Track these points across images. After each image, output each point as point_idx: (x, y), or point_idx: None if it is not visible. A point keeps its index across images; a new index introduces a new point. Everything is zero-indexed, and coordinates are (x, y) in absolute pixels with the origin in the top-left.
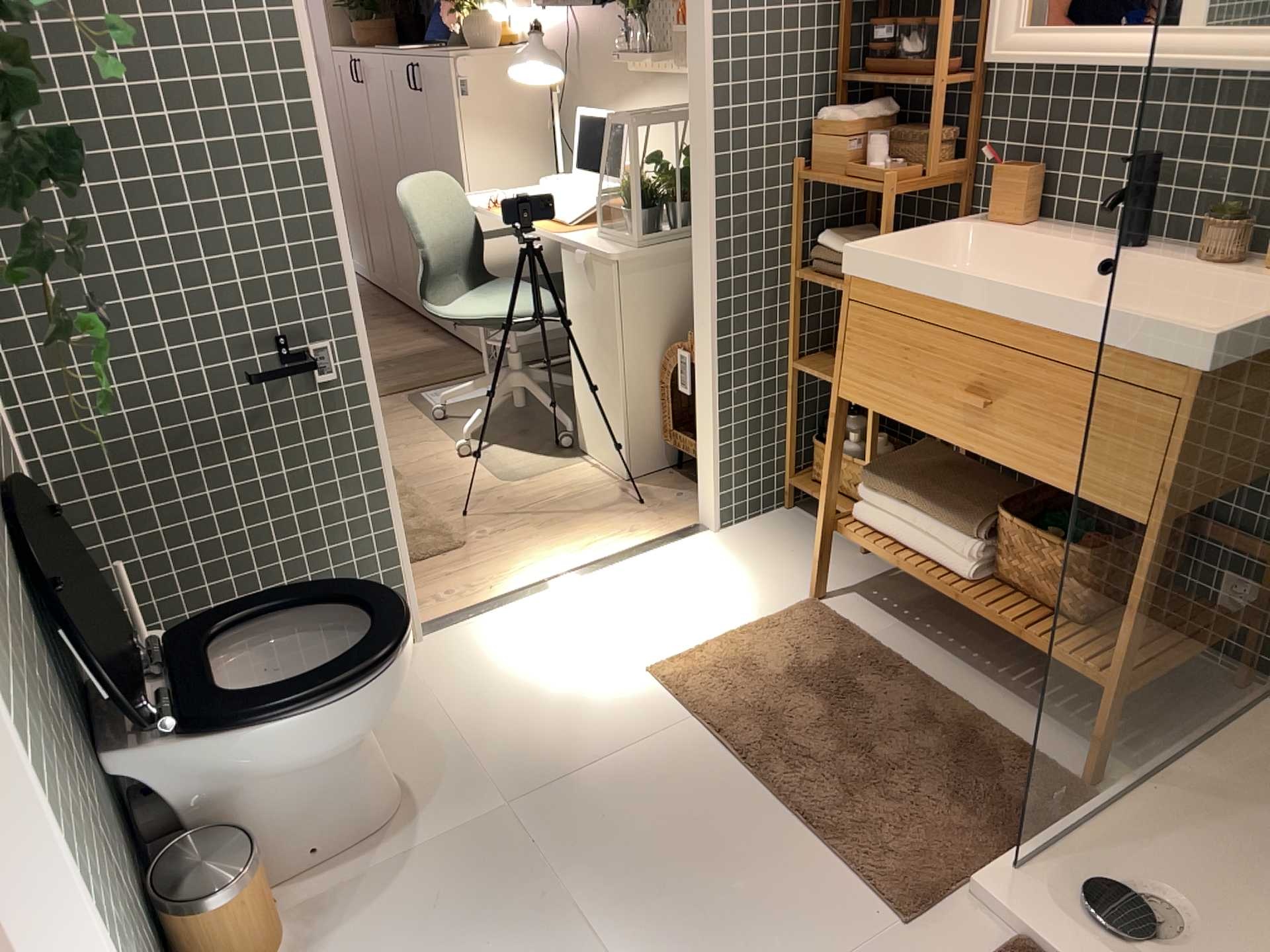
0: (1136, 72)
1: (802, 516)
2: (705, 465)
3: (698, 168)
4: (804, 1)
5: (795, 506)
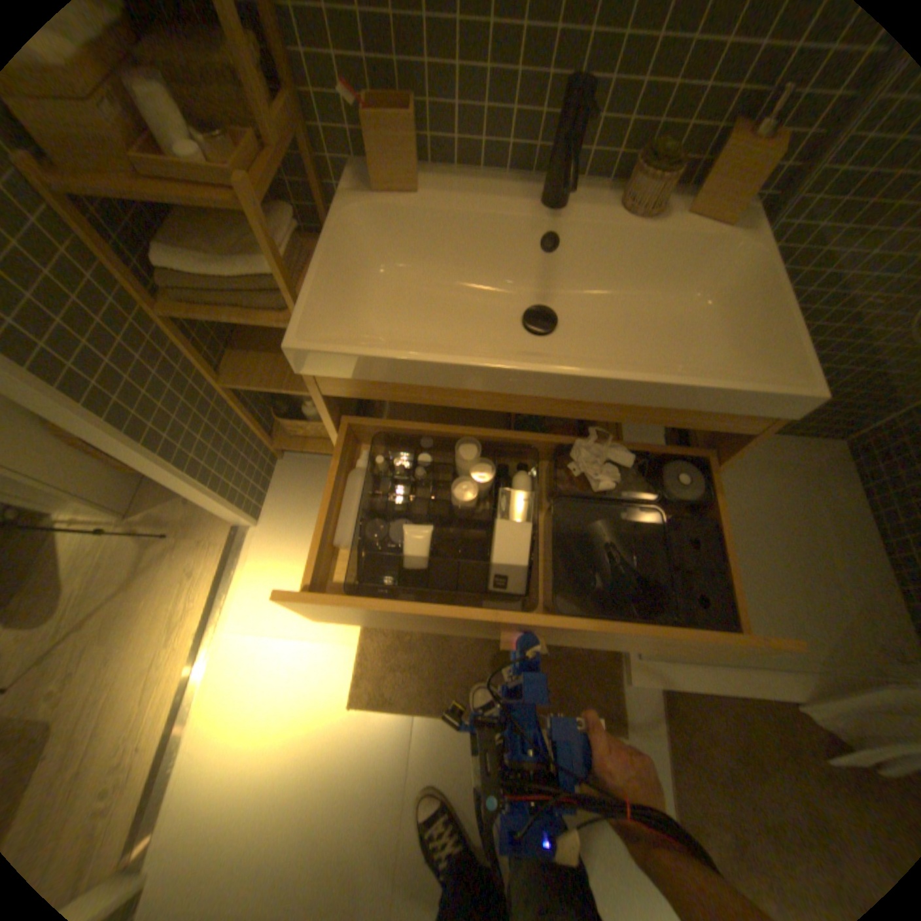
0: None
1: (293, 459)
2: (207, 508)
3: None
4: None
5: (280, 453)
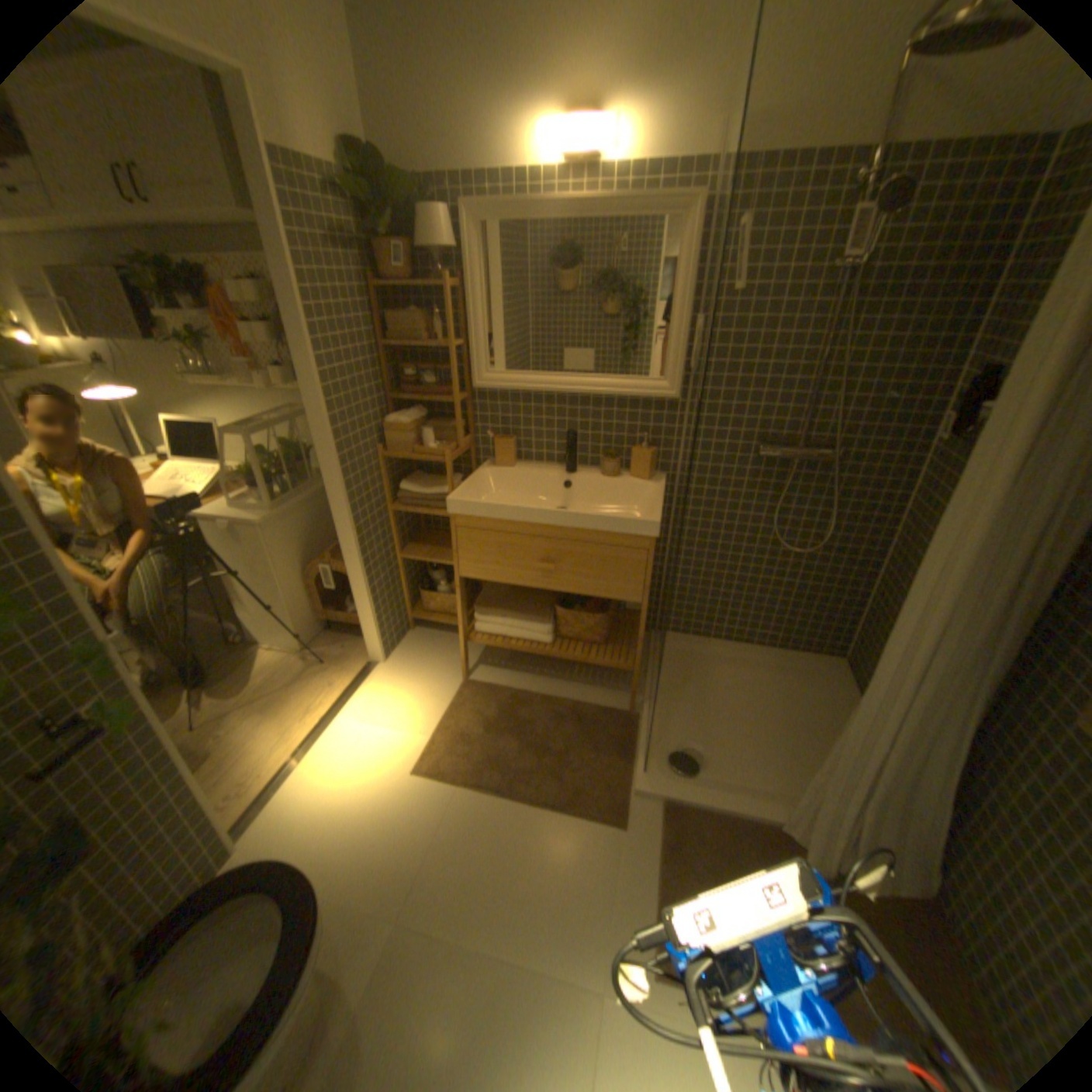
0: (566, 395)
1: (420, 630)
2: (365, 628)
3: (323, 462)
4: (363, 355)
5: (413, 626)
